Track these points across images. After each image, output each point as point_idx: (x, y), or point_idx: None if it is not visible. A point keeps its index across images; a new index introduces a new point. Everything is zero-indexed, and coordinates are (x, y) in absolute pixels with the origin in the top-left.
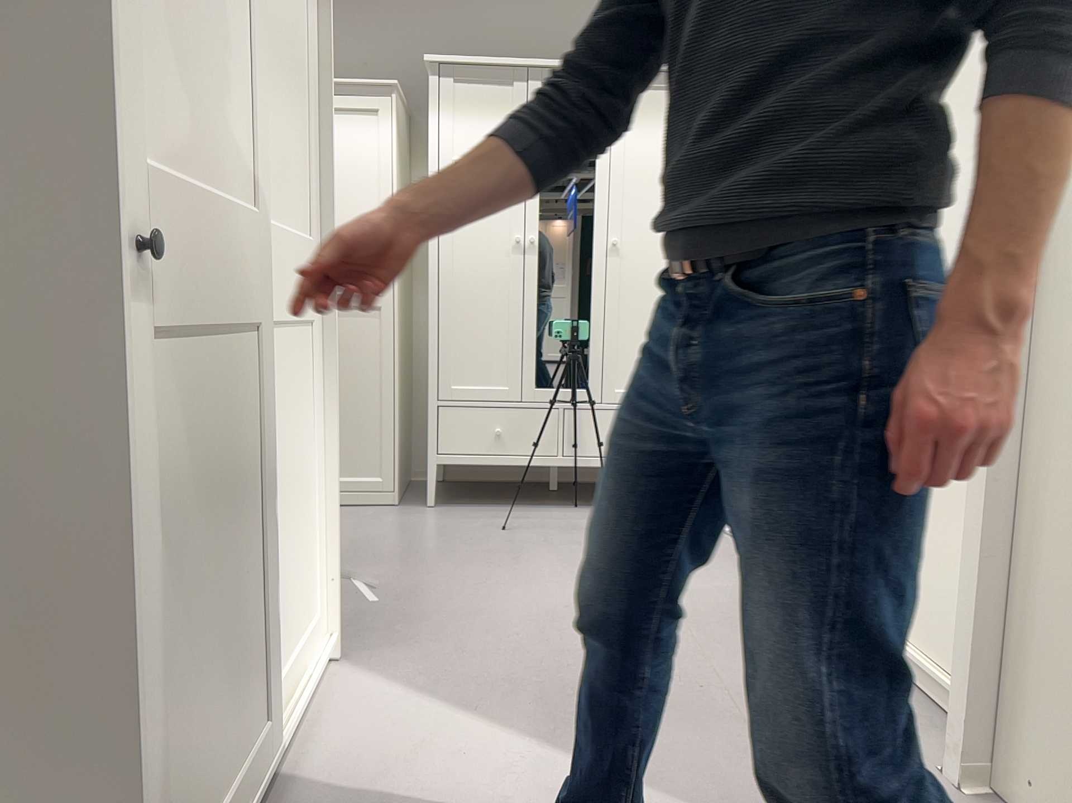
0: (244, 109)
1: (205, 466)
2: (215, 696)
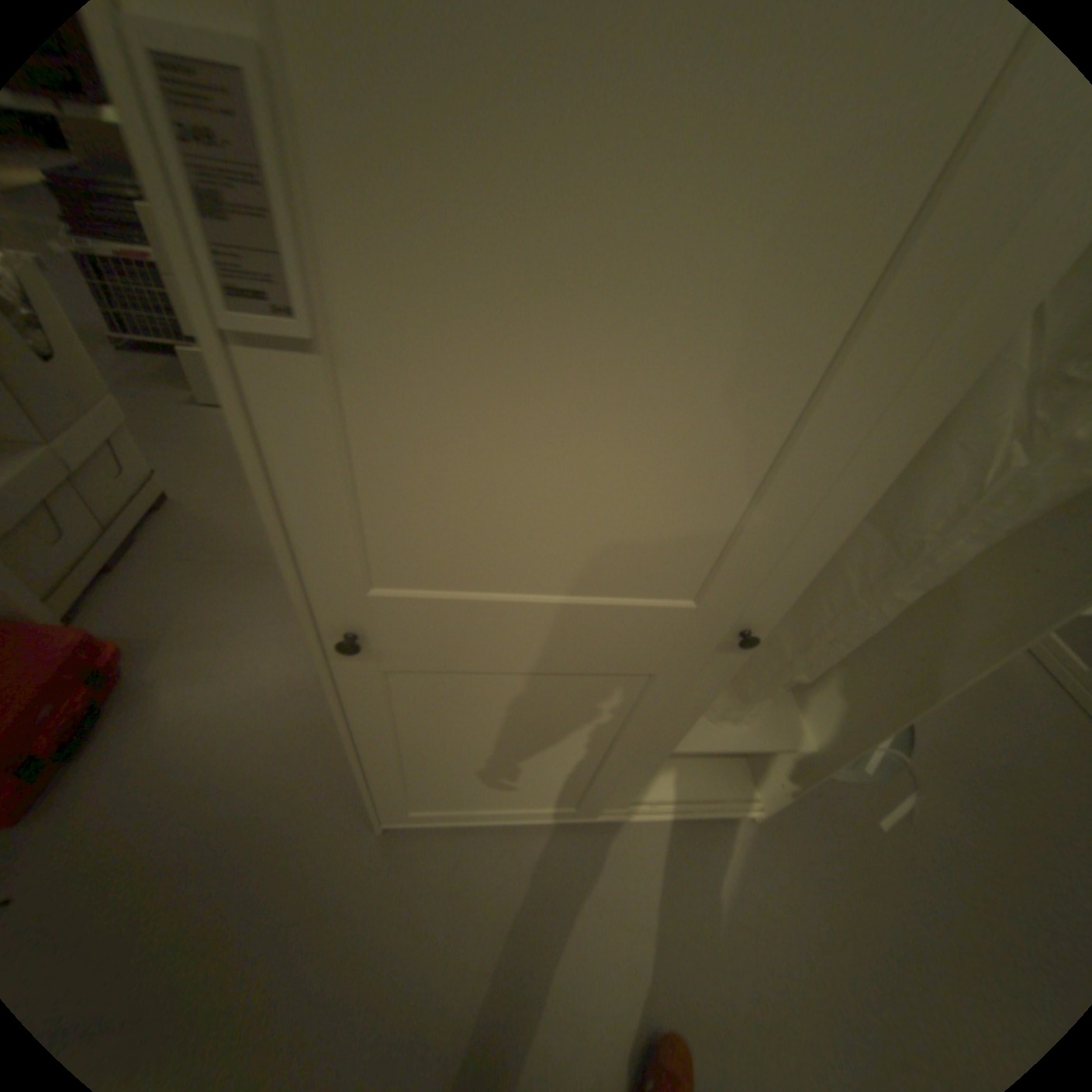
0: (746, 510)
1: (515, 721)
2: (503, 786)
